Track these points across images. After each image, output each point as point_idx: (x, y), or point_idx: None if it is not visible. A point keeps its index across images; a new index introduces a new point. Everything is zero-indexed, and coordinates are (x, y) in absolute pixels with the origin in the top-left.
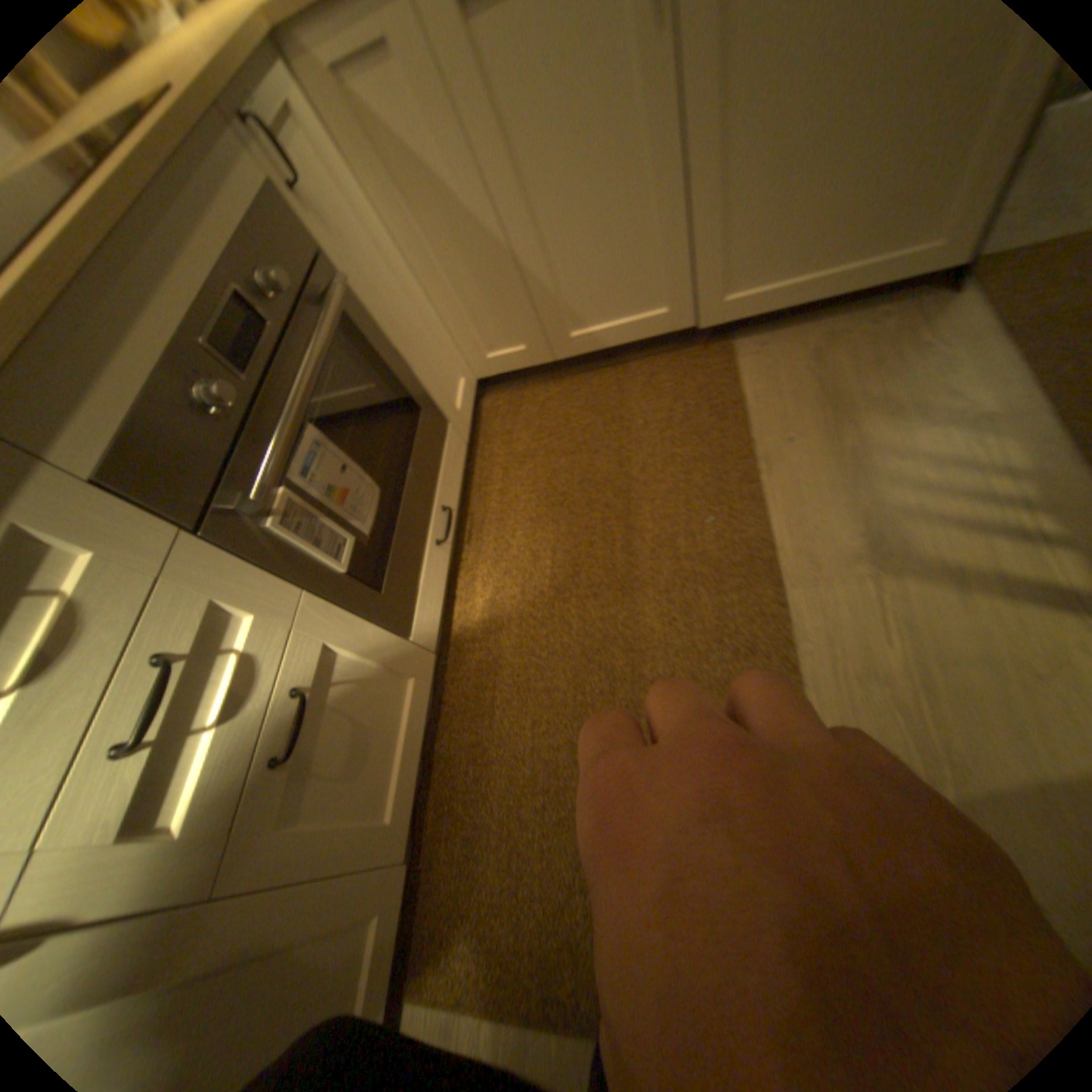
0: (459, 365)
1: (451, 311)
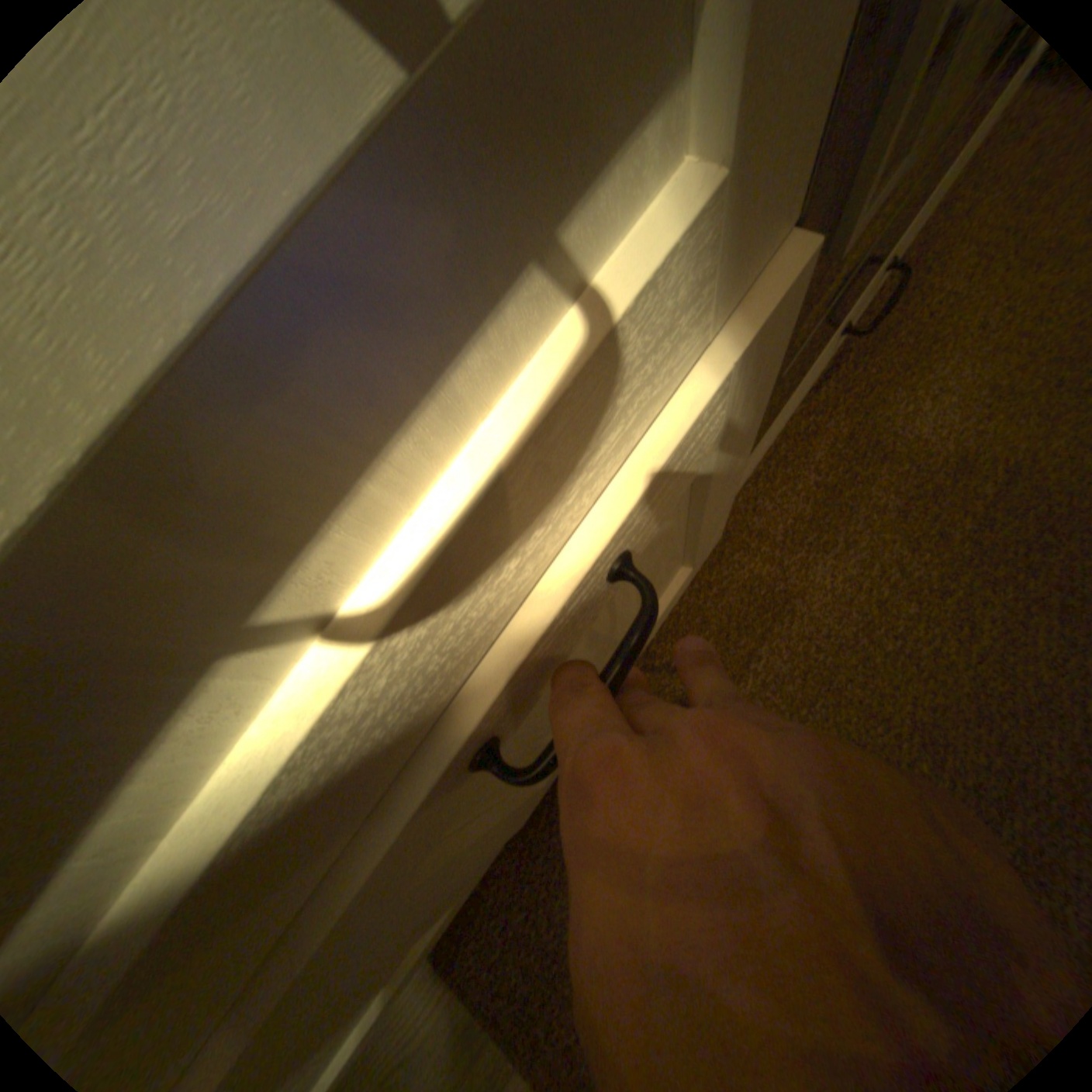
0: None
1: None
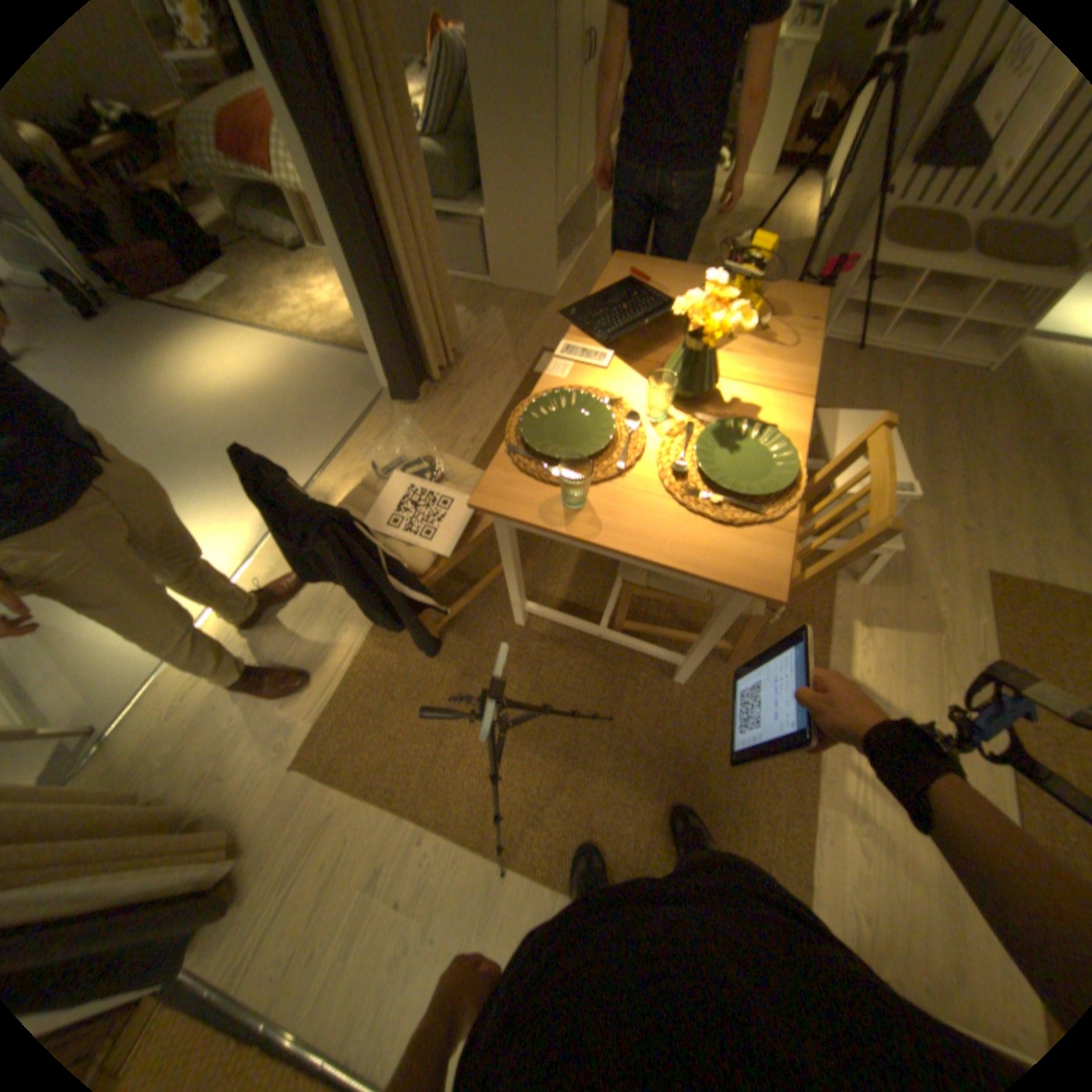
0: None
1: None
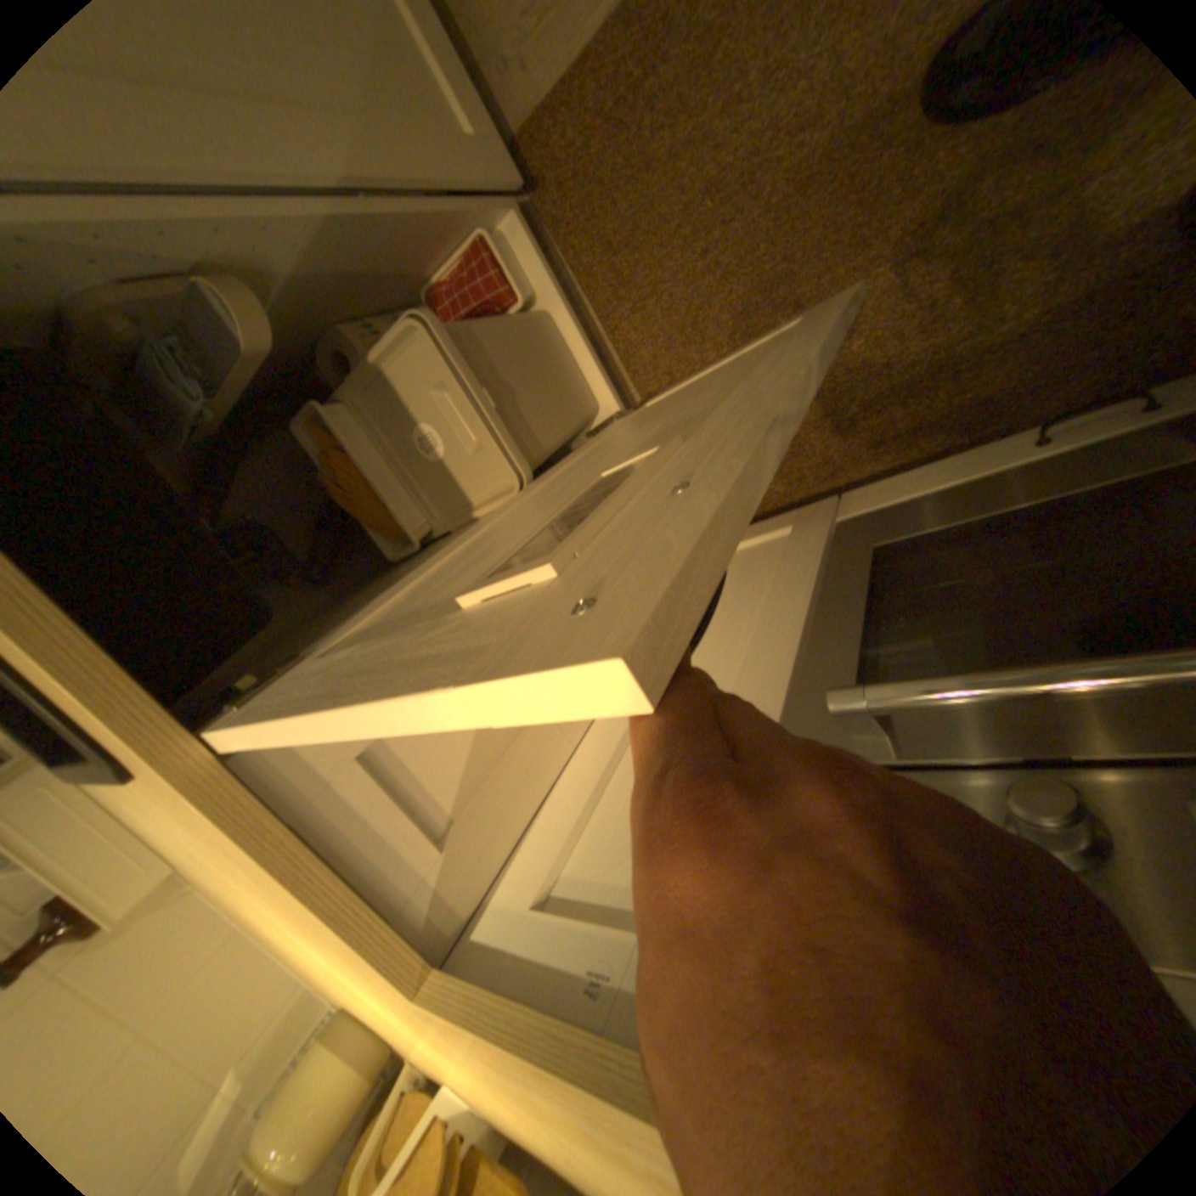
0: None
1: None
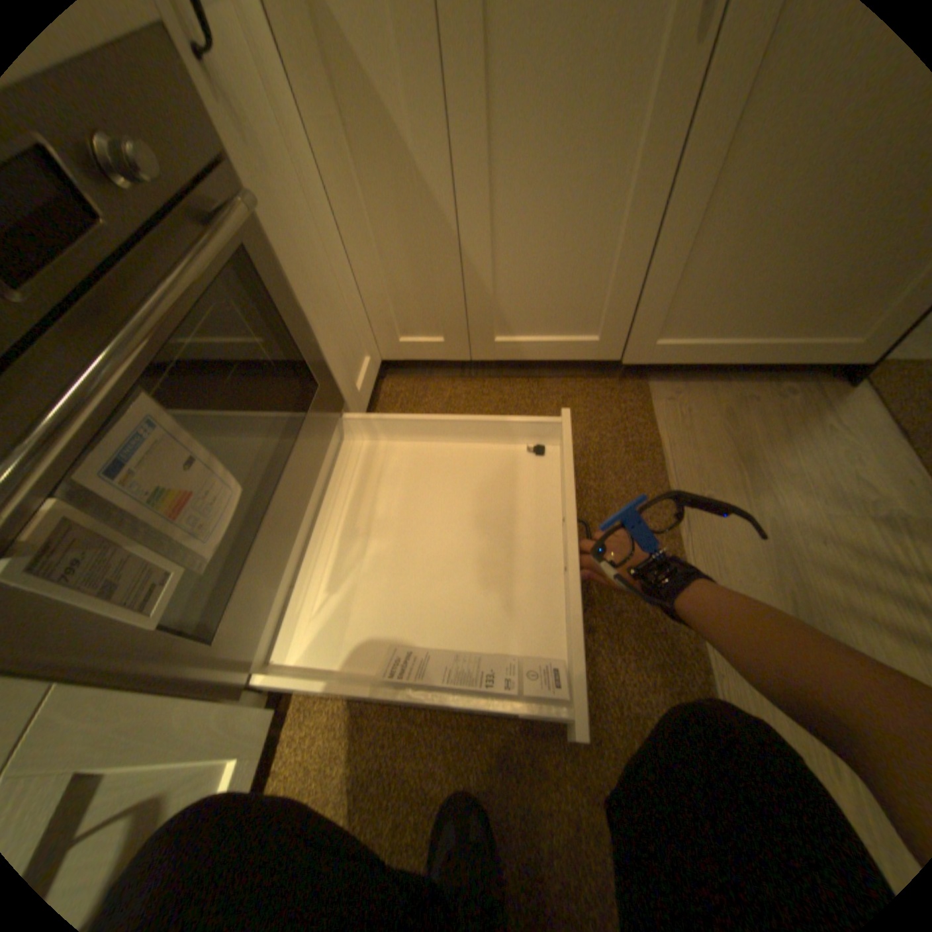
0: (368, 337)
1: (373, 276)
